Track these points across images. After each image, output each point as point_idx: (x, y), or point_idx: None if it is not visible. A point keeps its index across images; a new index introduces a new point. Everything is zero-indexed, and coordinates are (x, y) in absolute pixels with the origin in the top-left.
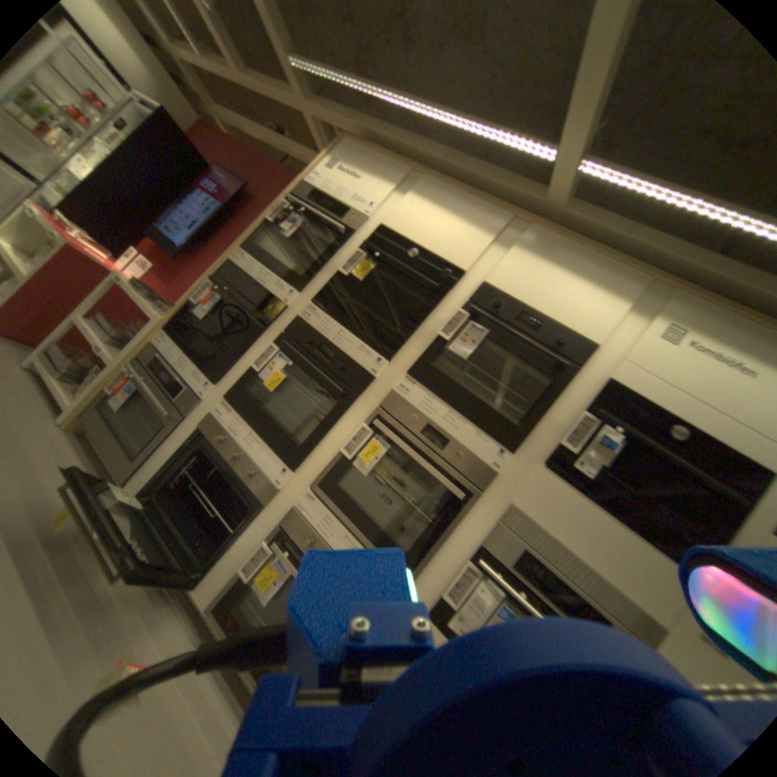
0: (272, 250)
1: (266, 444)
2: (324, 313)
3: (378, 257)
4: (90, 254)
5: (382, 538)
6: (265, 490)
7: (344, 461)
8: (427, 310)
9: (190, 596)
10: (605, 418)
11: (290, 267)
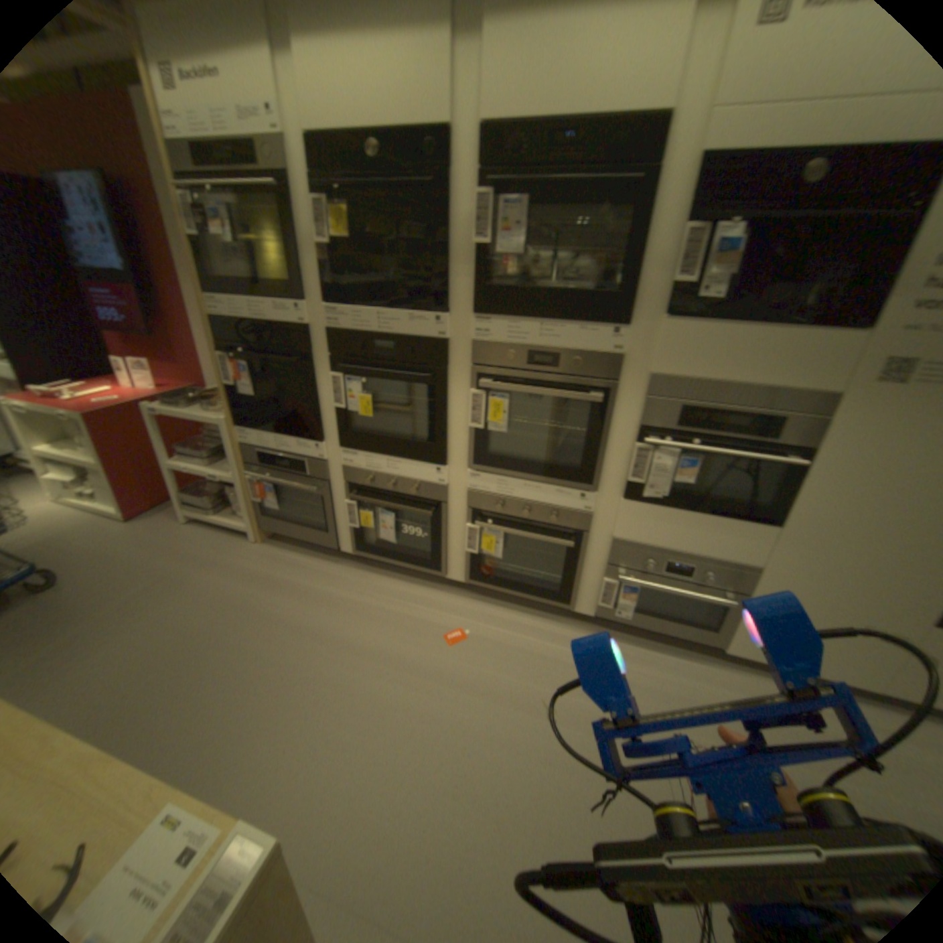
0: (227, 265)
1: (406, 460)
2: (344, 304)
3: (337, 188)
4: (93, 398)
5: (552, 470)
6: (435, 492)
7: (478, 433)
8: (440, 210)
9: (446, 579)
10: (713, 218)
11: (263, 271)
